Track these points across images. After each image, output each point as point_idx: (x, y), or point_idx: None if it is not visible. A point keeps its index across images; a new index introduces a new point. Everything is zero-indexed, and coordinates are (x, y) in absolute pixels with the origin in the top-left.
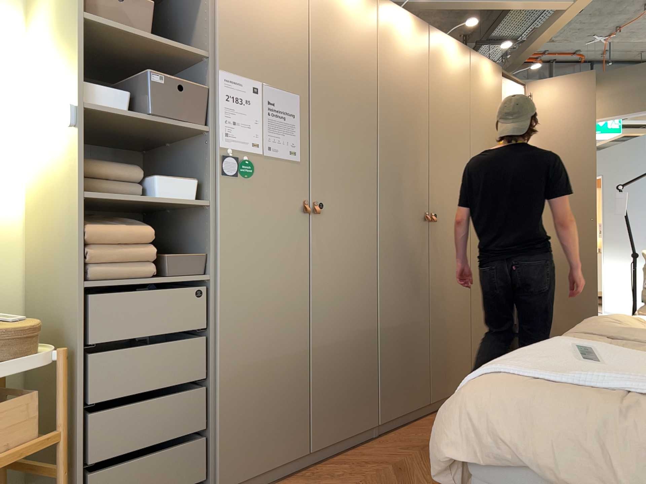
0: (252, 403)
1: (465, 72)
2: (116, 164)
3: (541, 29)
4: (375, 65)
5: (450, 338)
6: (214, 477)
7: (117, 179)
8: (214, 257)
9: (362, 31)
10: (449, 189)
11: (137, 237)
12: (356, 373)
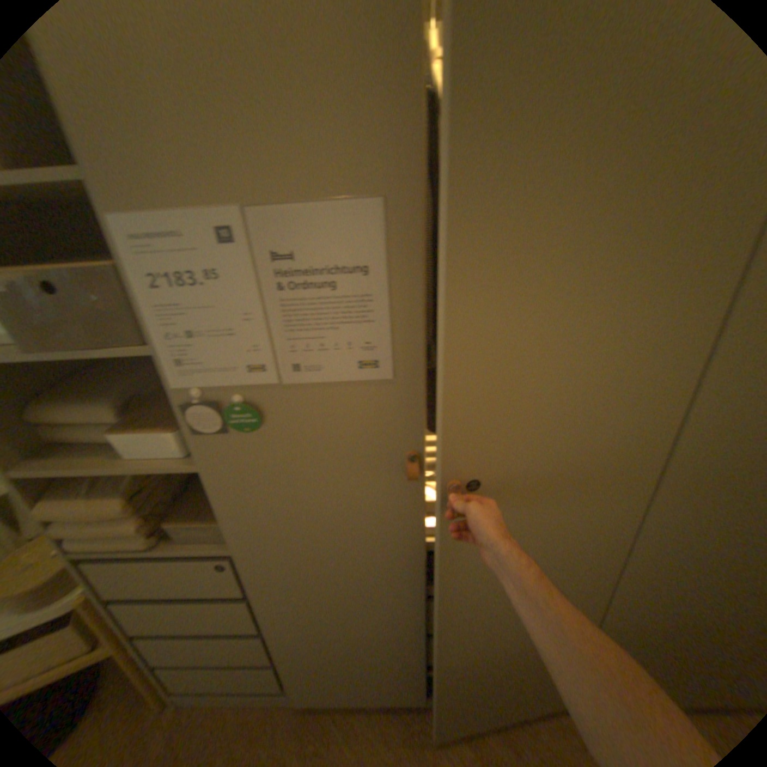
0: (327, 663)
1: None
2: (84, 402)
3: None
4: None
5: None
6: (290, 695)
7: (90, 423)
8: (228, 536)
9: None
10: None
11: (102, 517)
12: (527, 662)
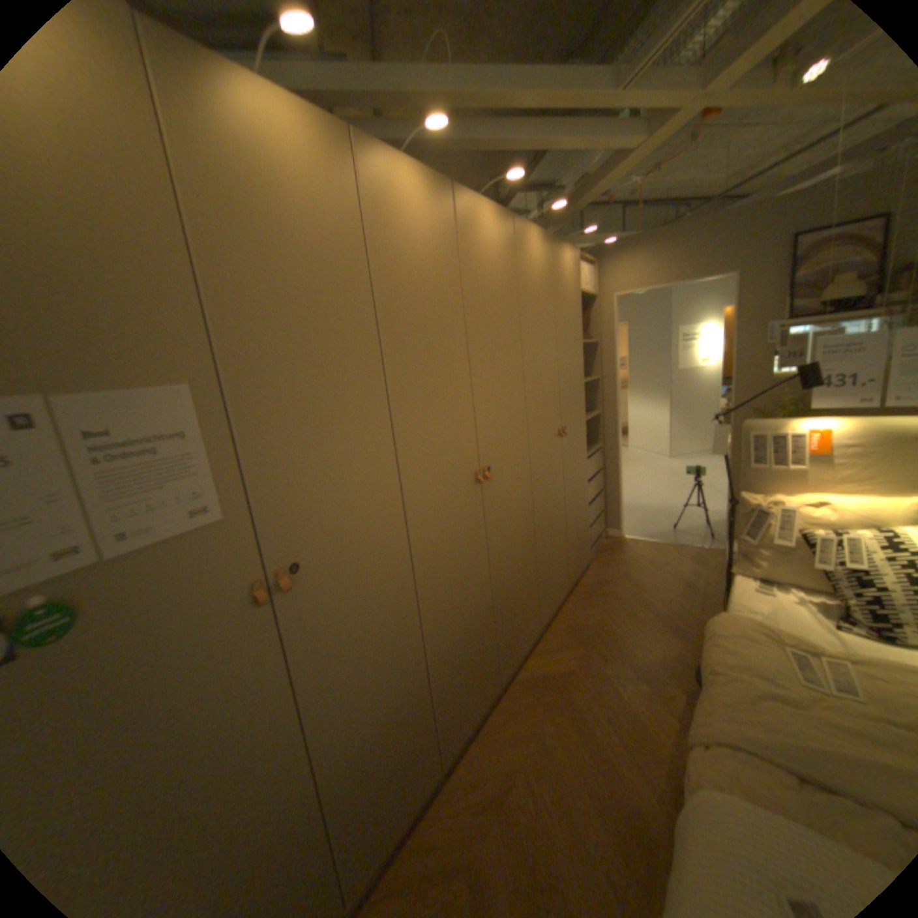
0: None
1: (507, 253)
2: None
3: (595, 176)
4: (363, 274)
5: (515, 602)
6: None
7: None
8: None
9: (326, 210)
10: (501, 427)
11: None
12: (402, 747)
